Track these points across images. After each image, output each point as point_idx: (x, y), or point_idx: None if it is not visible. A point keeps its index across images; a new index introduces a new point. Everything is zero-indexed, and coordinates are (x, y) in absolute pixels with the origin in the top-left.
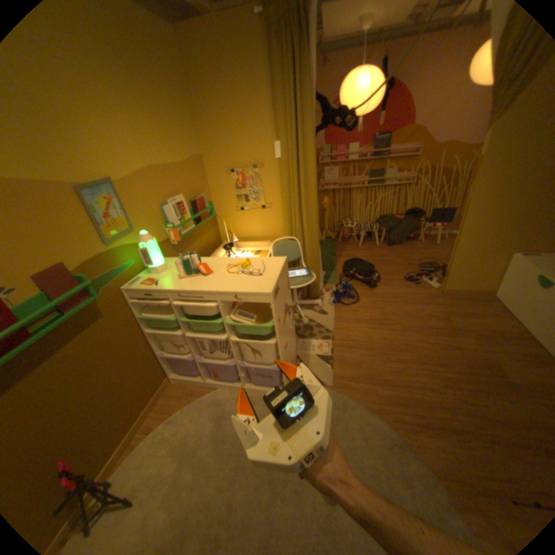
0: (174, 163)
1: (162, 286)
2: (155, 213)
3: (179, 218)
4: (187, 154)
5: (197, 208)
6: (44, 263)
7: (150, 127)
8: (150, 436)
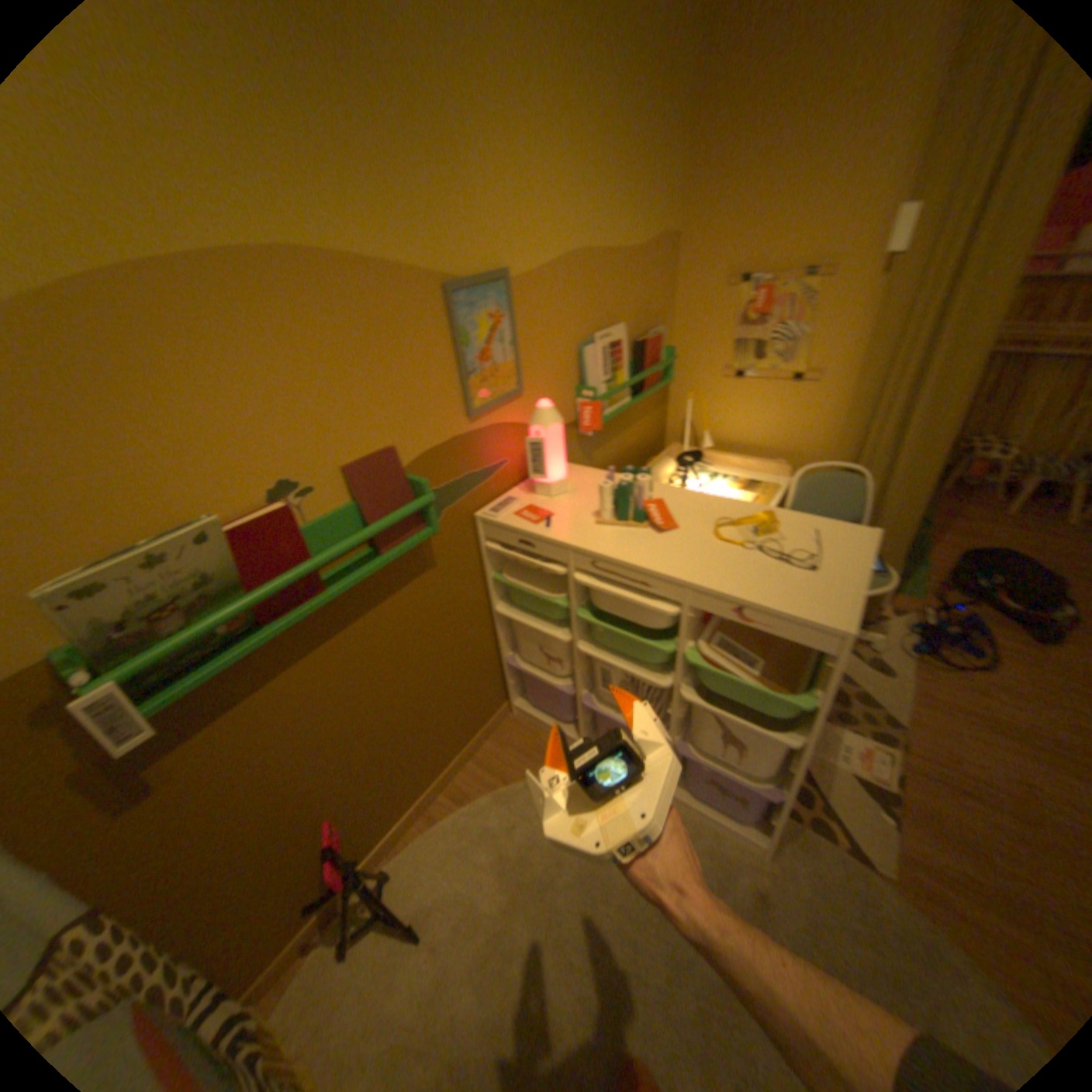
0: (628, 246)
1: (562, 533)
2: (567, 360)
3: (607, 377)
4: (657, 226)
5: (645, 358)
6: (368, 443)
7: (605, 153)
8: (465, 812)
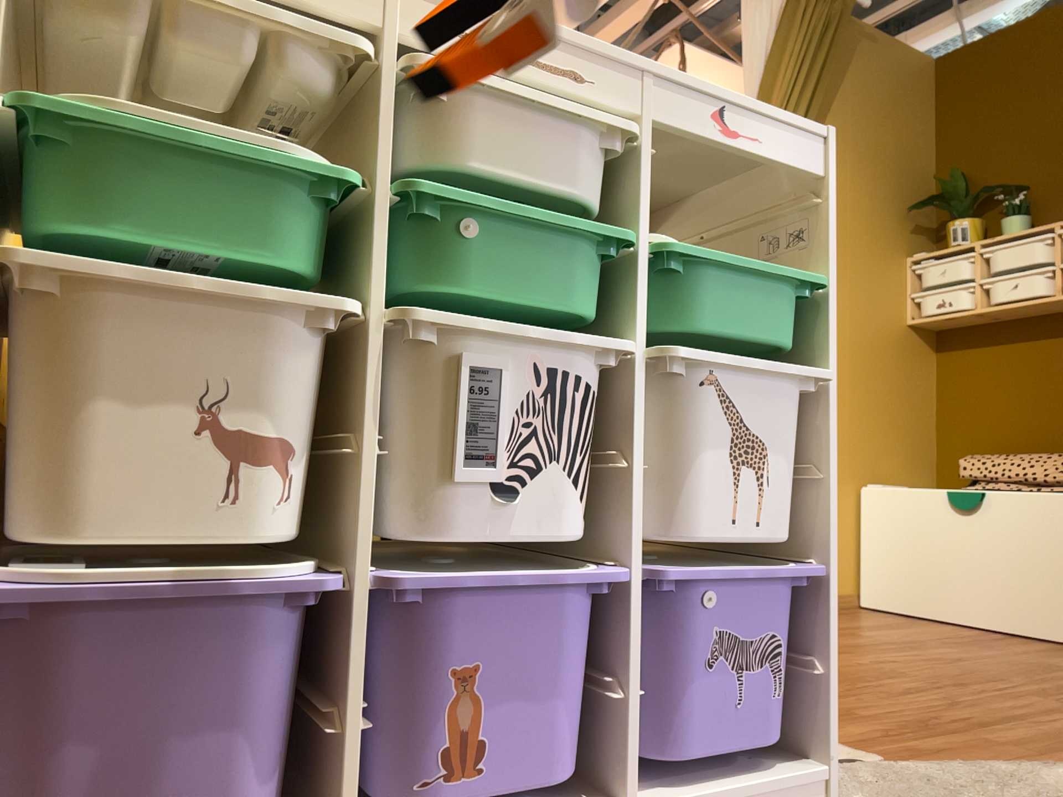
0: None
1: None
2: None
3: None
4: None
5: None
6: None
7: None
8: None
